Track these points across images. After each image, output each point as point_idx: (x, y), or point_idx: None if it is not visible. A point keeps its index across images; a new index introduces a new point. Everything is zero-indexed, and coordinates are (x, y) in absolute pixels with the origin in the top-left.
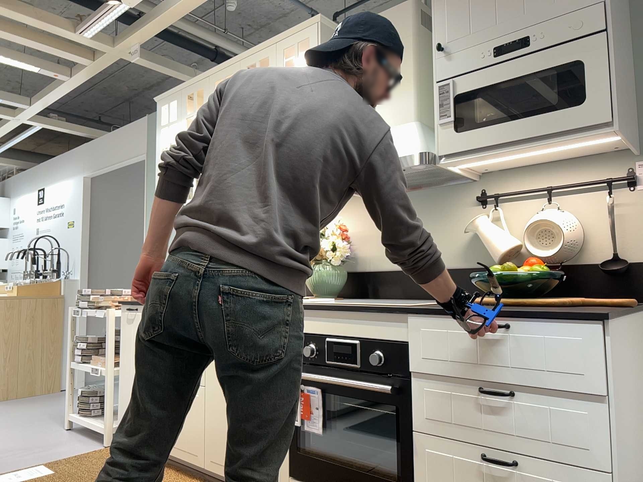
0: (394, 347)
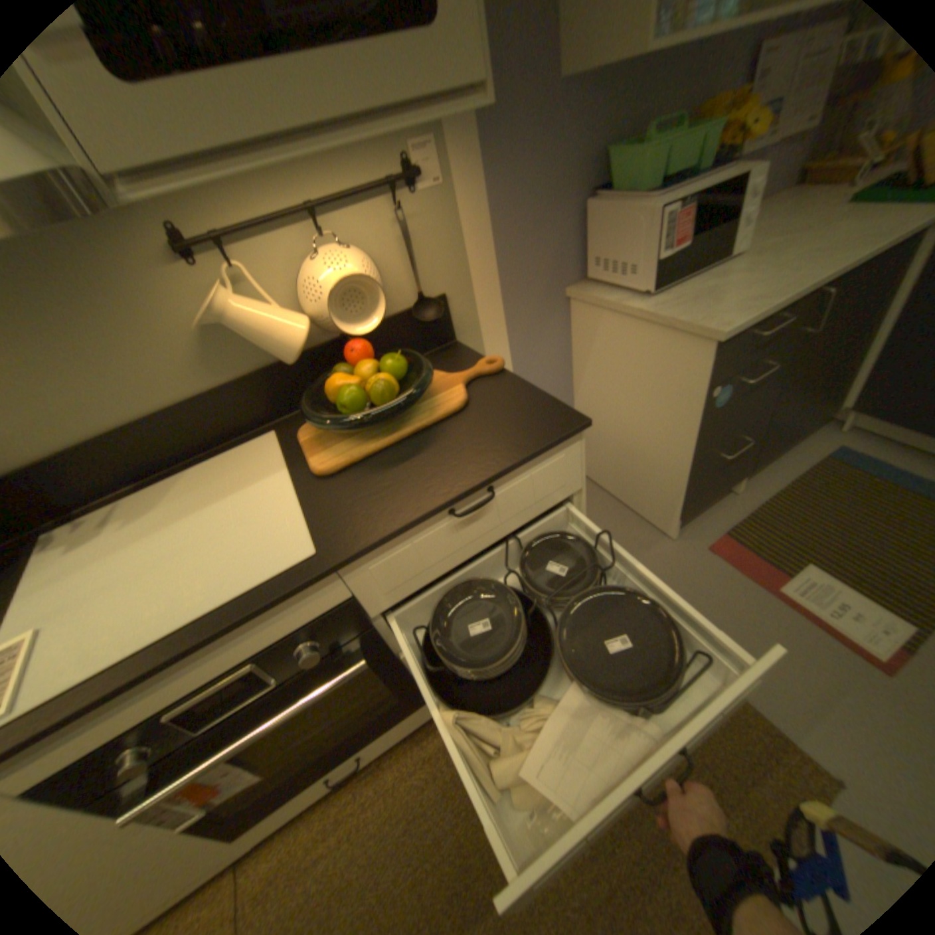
0: (325, 620)
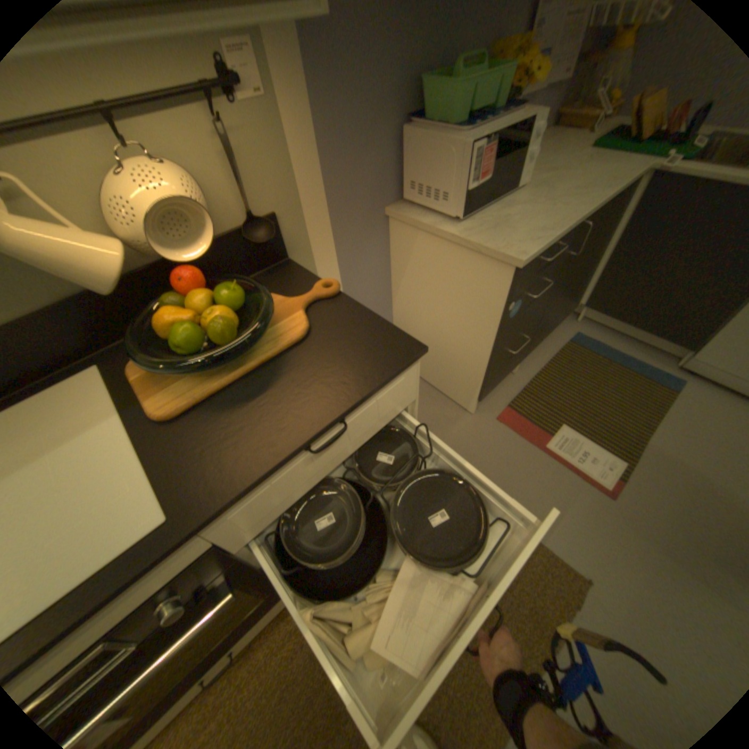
0: (185, 575)
